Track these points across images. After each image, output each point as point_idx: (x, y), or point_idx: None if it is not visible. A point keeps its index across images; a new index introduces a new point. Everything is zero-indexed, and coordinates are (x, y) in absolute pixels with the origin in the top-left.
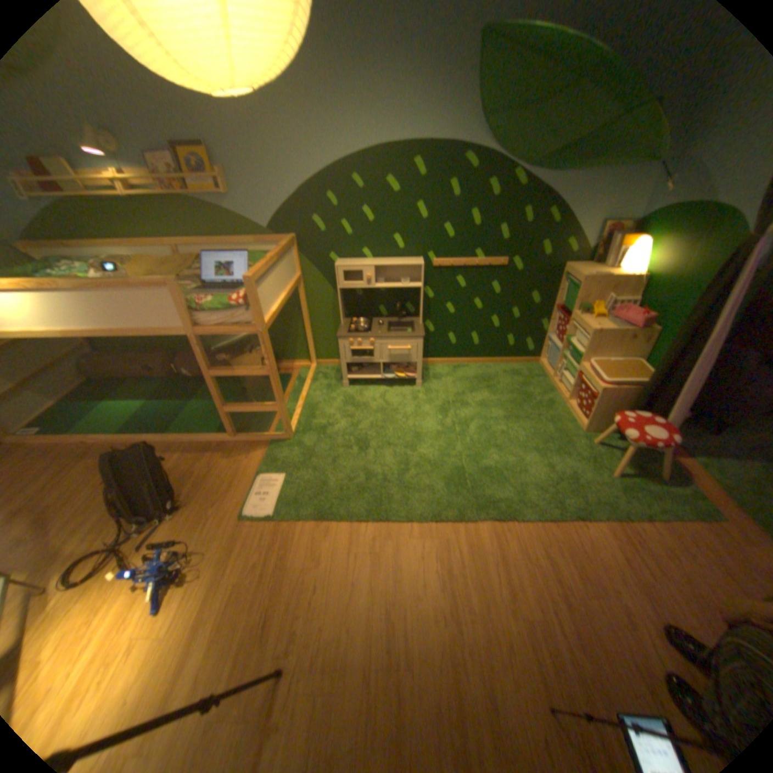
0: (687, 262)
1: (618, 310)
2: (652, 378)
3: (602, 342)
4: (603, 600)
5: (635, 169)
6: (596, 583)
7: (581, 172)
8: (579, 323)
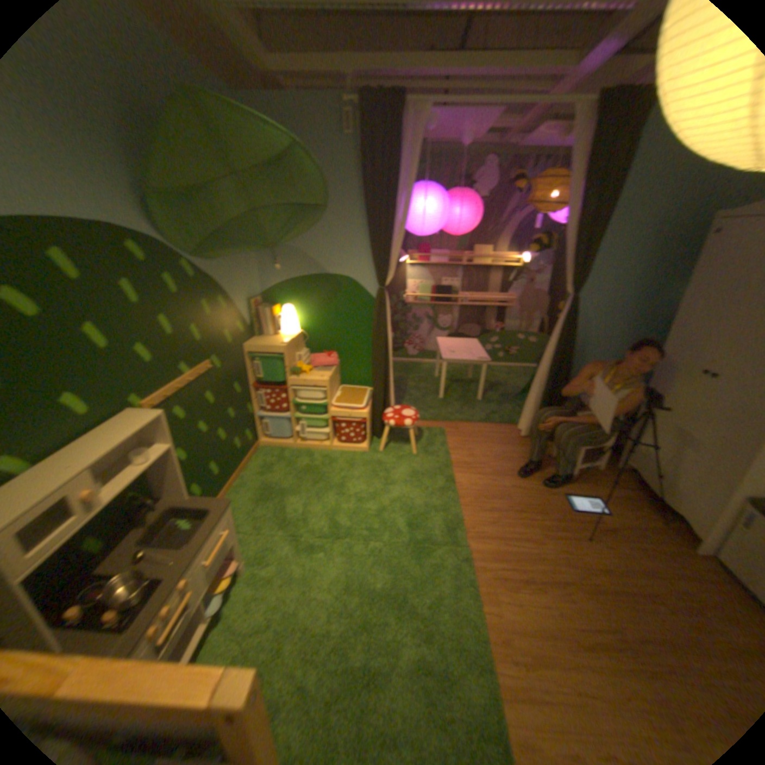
0: (329, 314)
1: (312, 362)
2: (374, 388)
3: (330, 387)
4: (509, 494)
5: (245, 256)
6: (499, 493)
7: (222, 260)
8: (304, 384)
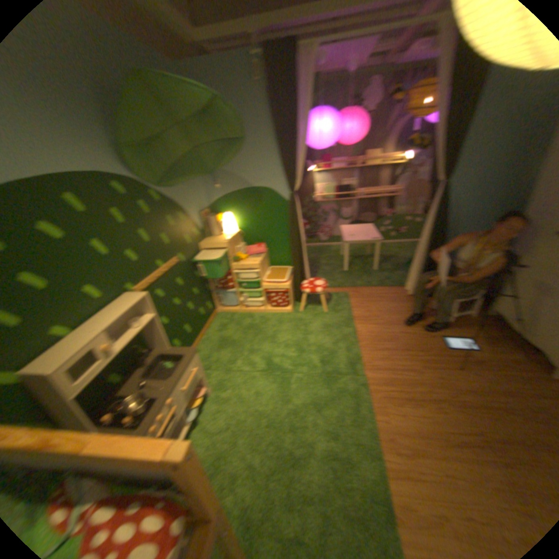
0: (258, 216)
1: (249, 251)
2: (294, 266)
3: (263, 268)
4: (398, 338)
5: (196, 181)
6: (390, 337)
7: (180, 186)
8: (244, 267)
